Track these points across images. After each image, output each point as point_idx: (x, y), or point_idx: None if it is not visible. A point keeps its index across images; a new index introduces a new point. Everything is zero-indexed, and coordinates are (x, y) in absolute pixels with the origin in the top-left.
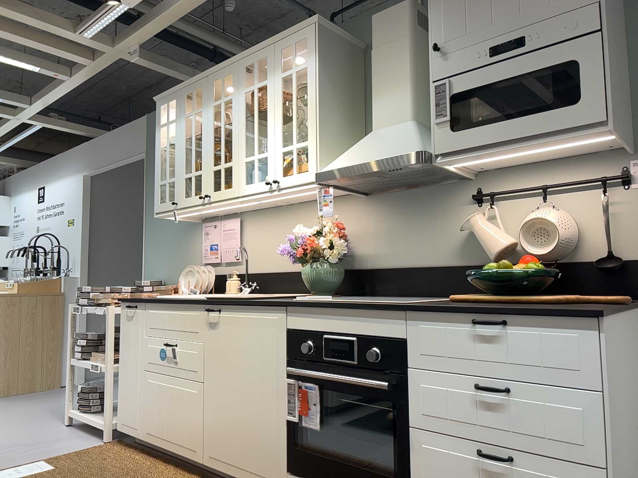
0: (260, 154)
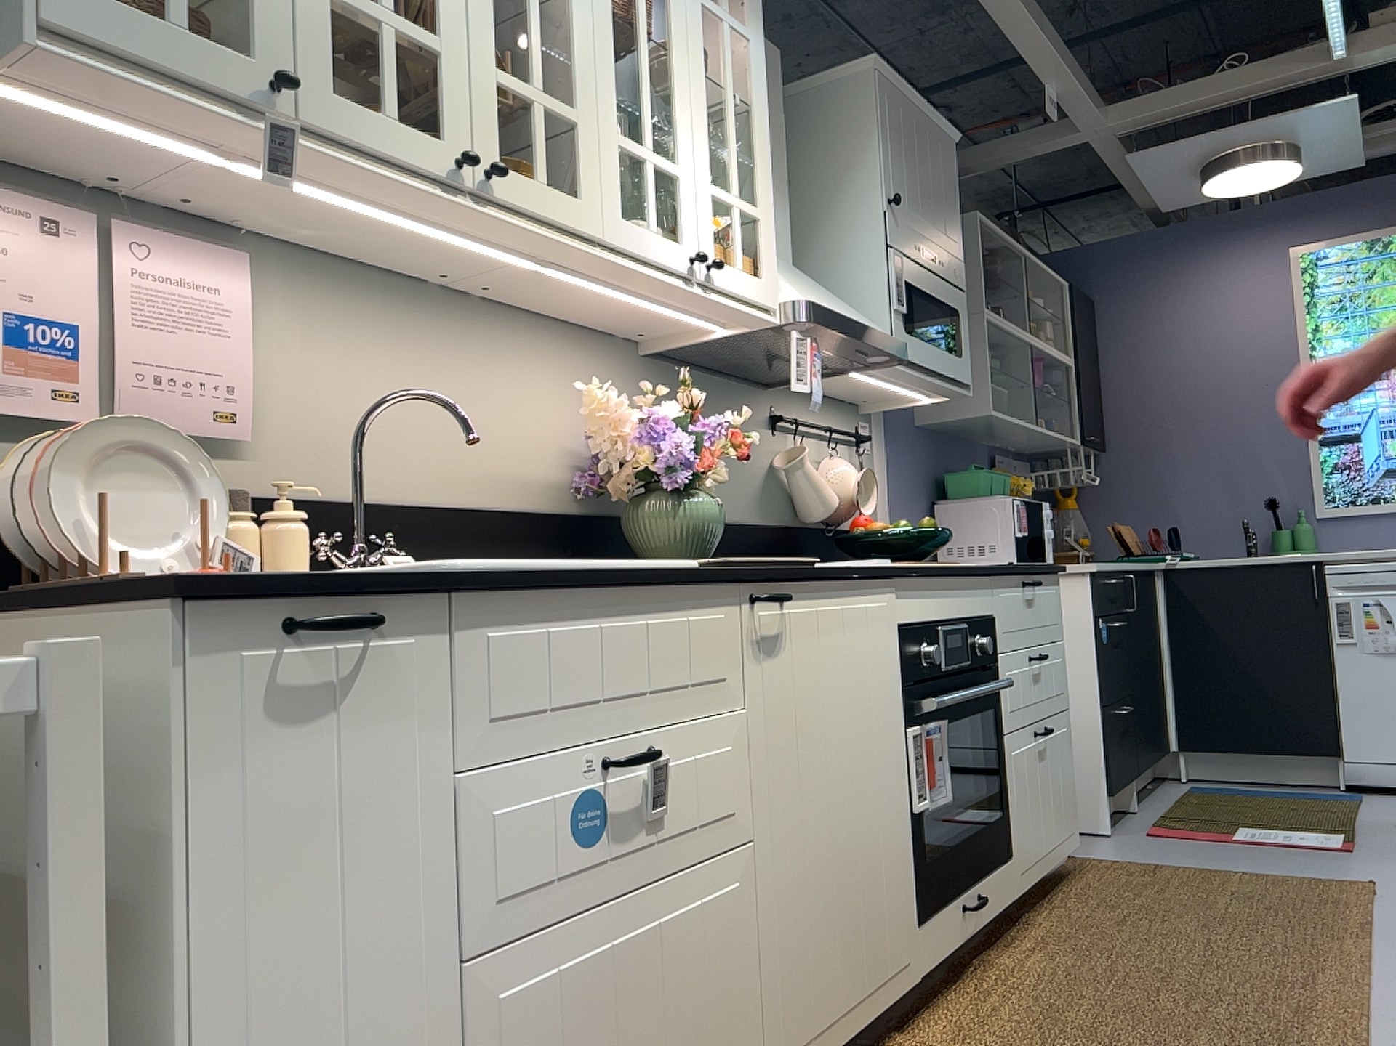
0: (662, 158)
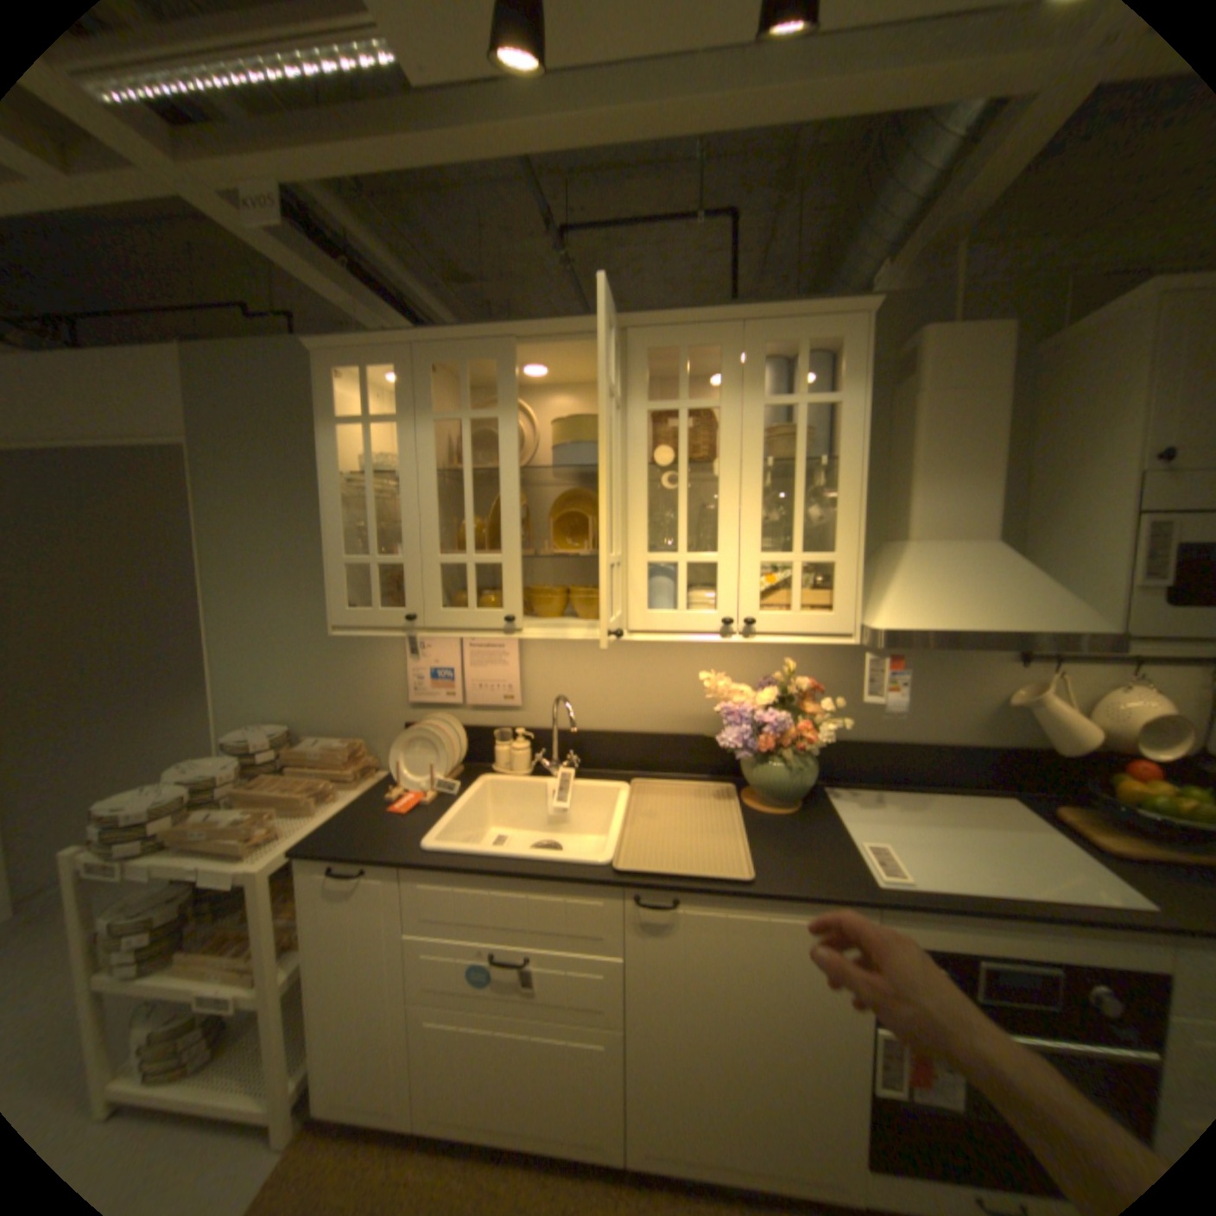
0: (697, 555)
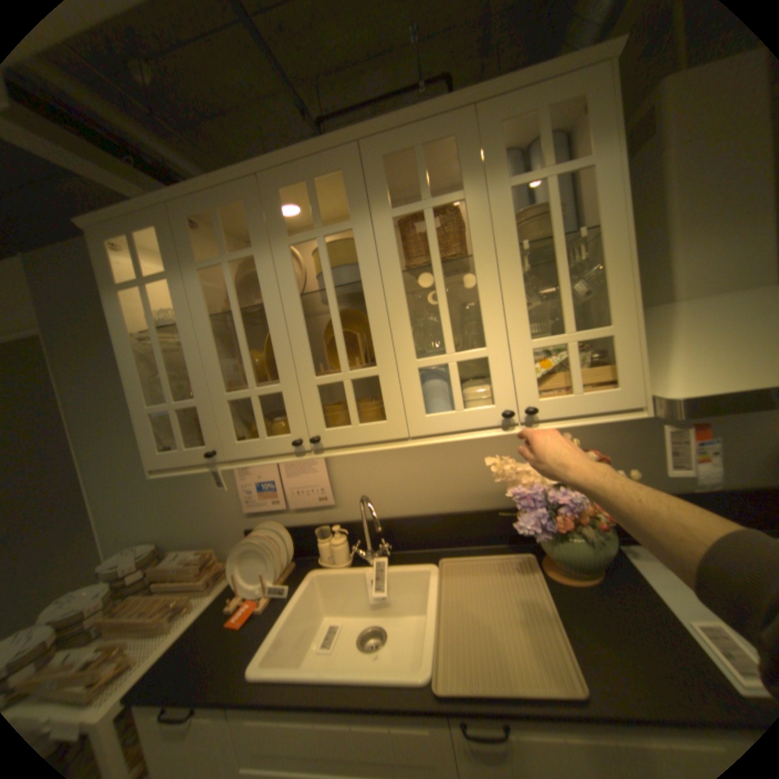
0: (465, 352)
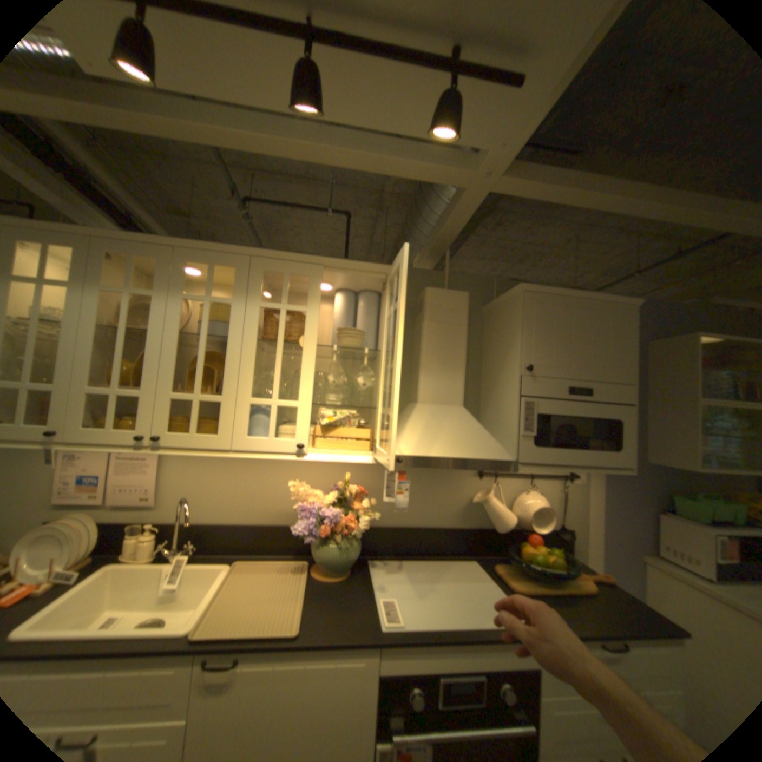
0: (285, 401)
